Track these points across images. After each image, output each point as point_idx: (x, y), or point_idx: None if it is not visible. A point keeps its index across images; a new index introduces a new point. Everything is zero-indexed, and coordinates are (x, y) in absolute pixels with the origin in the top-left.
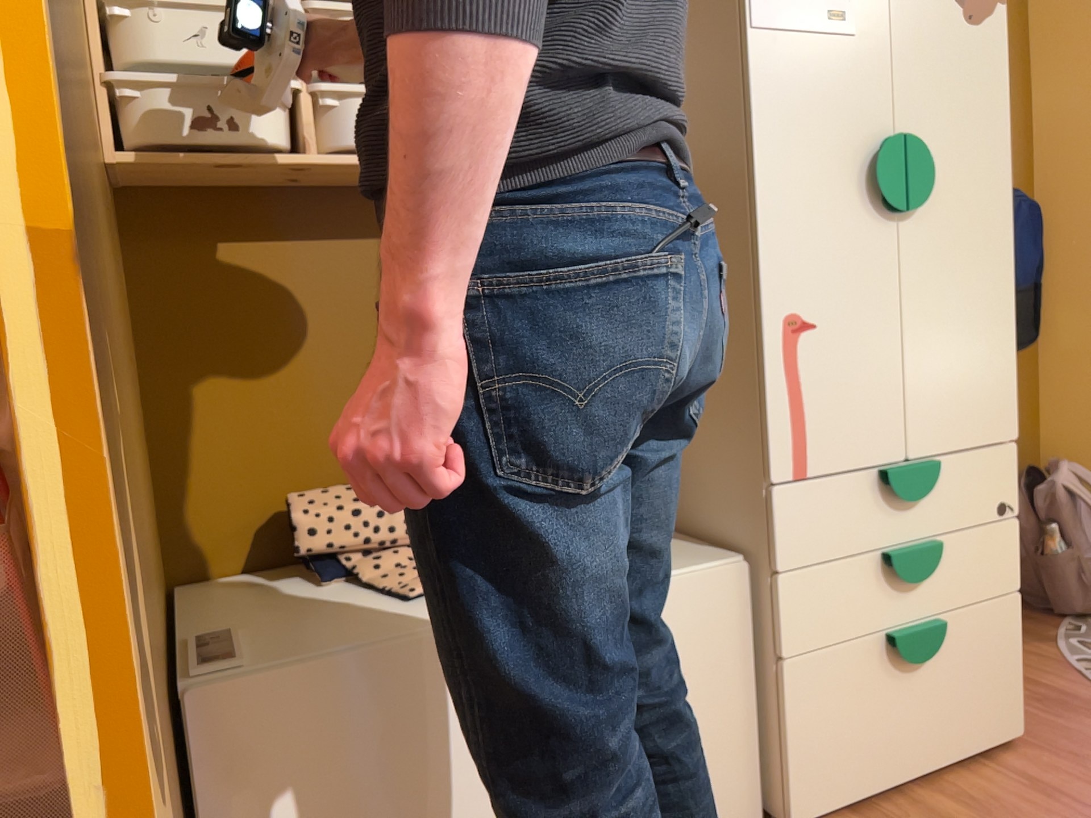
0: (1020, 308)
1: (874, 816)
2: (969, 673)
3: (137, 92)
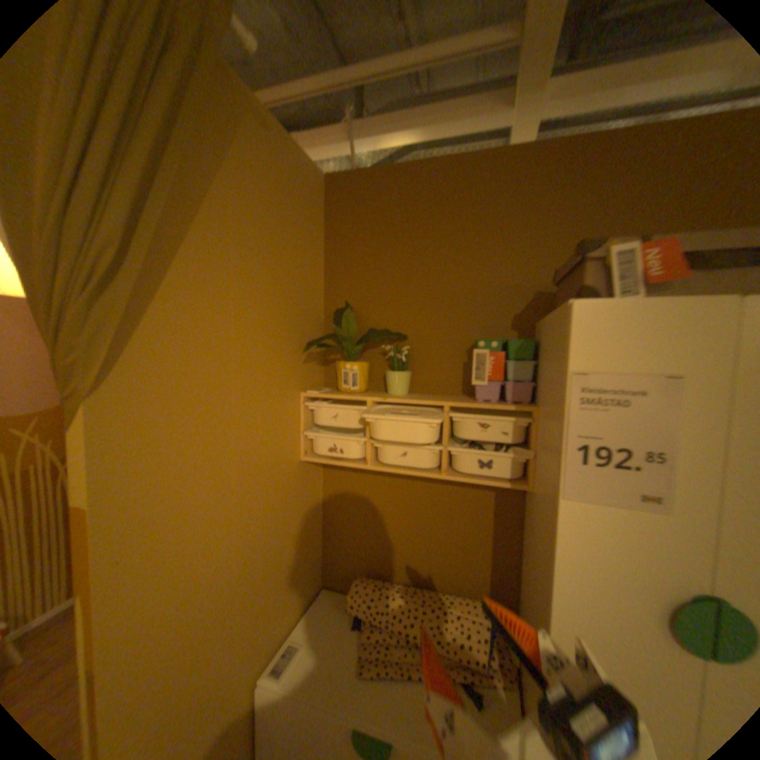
0: None
1: None
2: None
3: (313, 435)
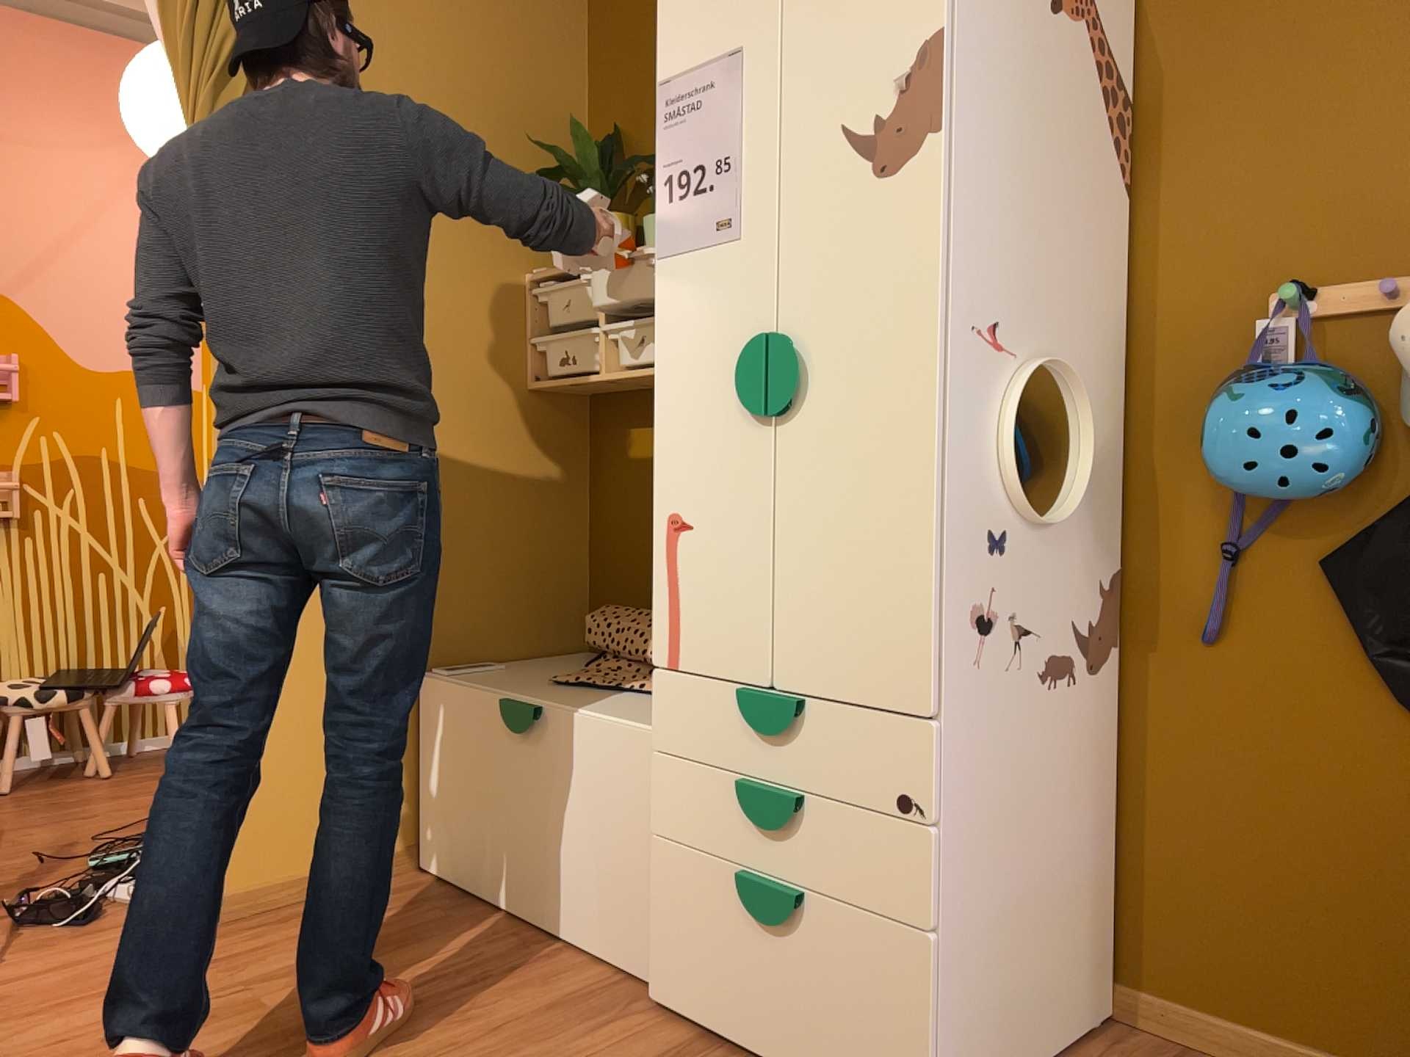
0: None
1: (697, 1046)
2: (841, 991)
3: (541, 343)
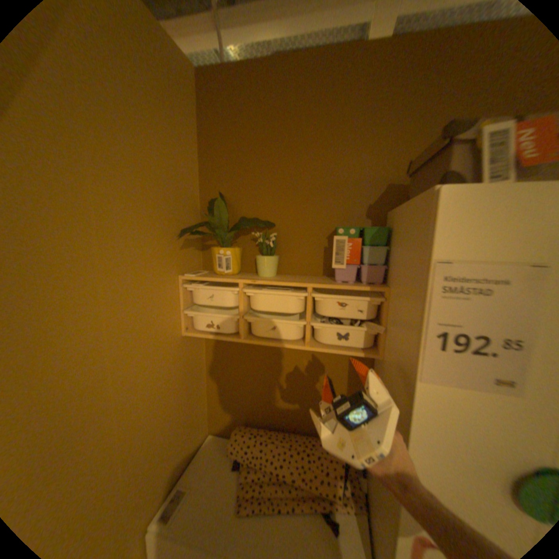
0: None
1: None
2: None
3: (192, 313)
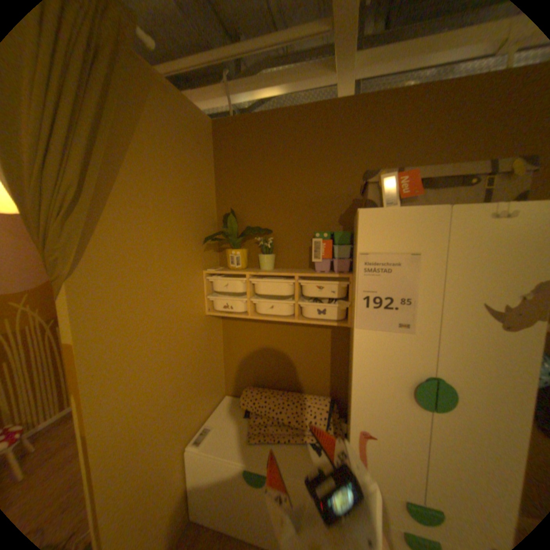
0: None
1: None
2: None
3: (213, 298)
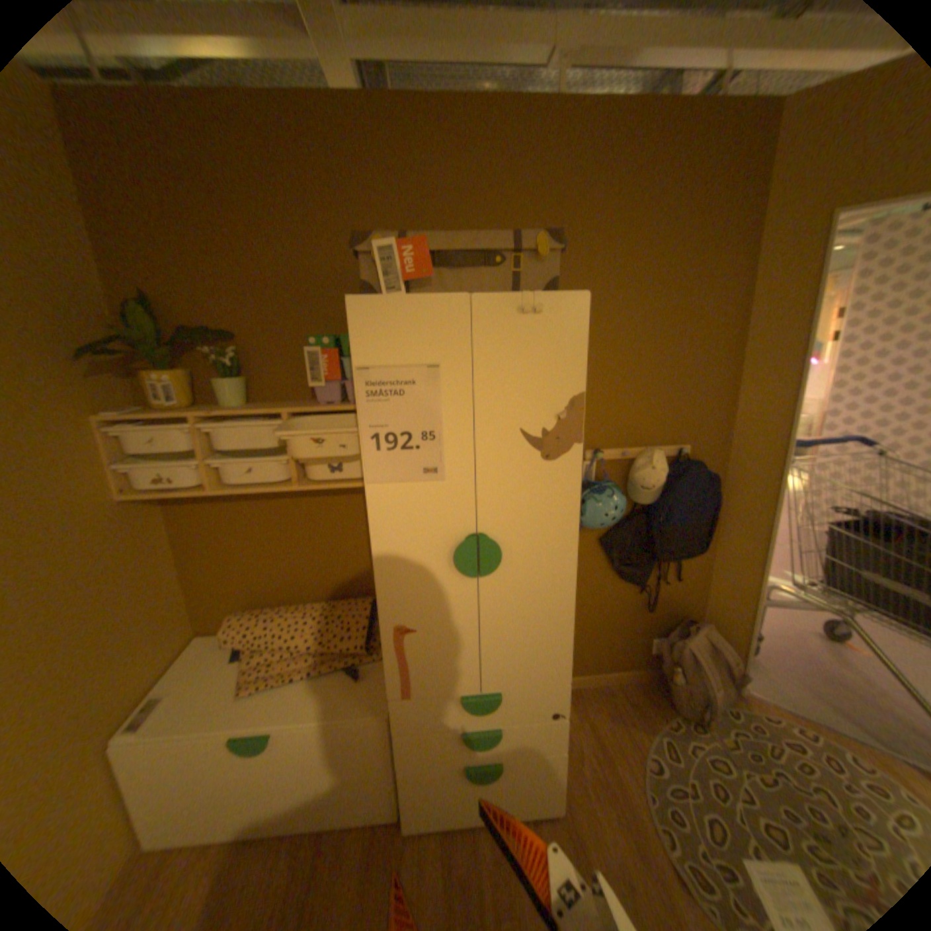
0: (691, 539)
1: (445, 843)
2: (522, 789)
3: (124, 469)
